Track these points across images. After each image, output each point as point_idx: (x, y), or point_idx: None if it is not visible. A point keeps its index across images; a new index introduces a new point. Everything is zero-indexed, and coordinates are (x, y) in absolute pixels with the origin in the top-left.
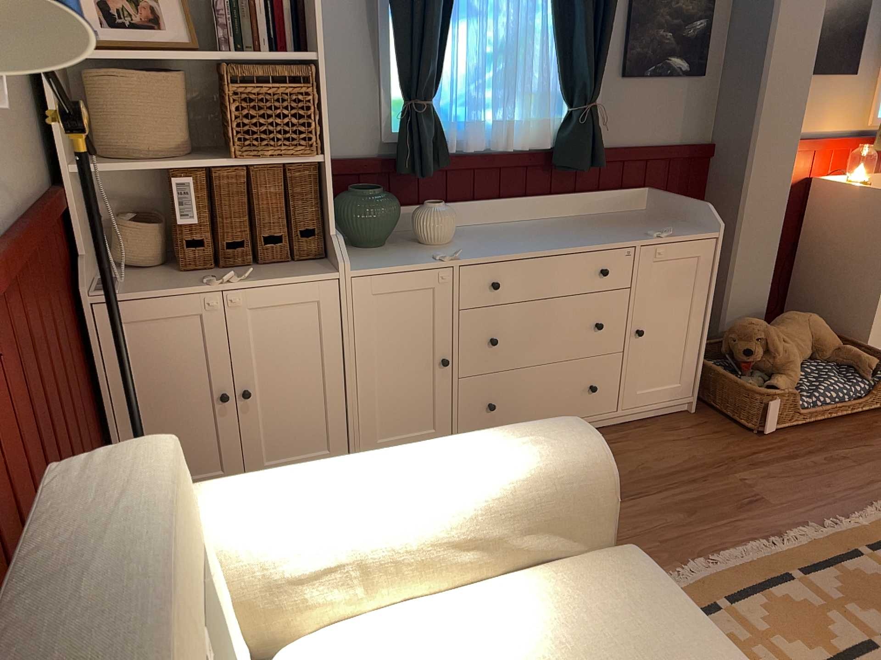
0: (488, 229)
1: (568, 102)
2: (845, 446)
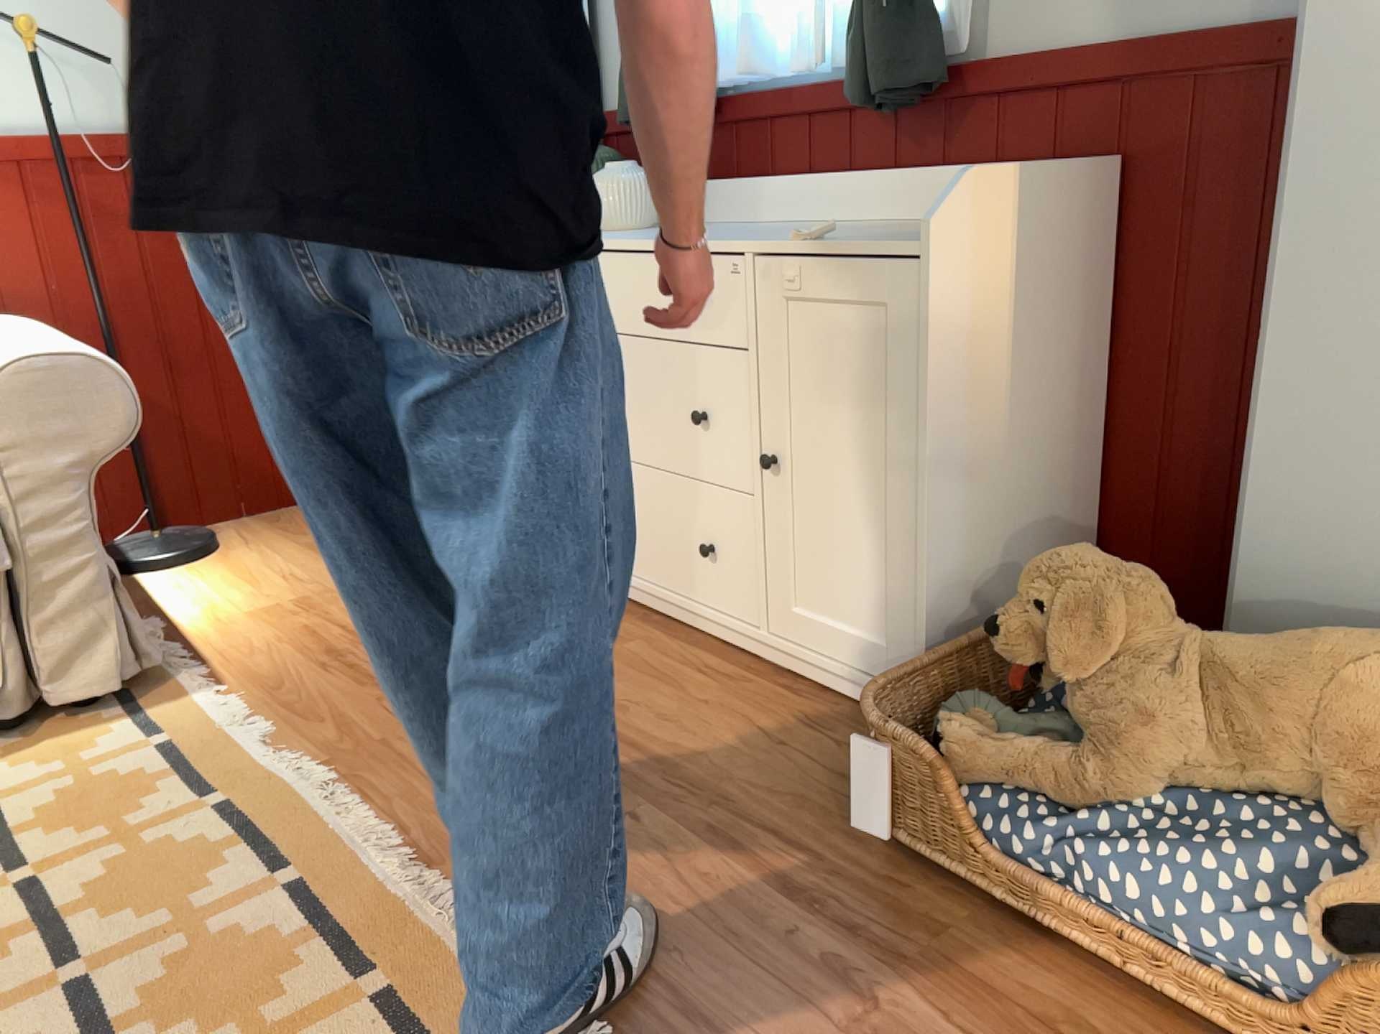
0: (743, 226)
1: None
2: (968, 1013)
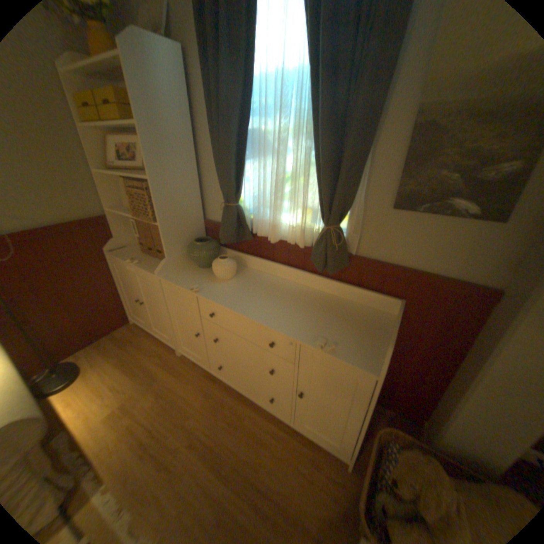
0: (268, 280)
1: (324, 220)
2: None
